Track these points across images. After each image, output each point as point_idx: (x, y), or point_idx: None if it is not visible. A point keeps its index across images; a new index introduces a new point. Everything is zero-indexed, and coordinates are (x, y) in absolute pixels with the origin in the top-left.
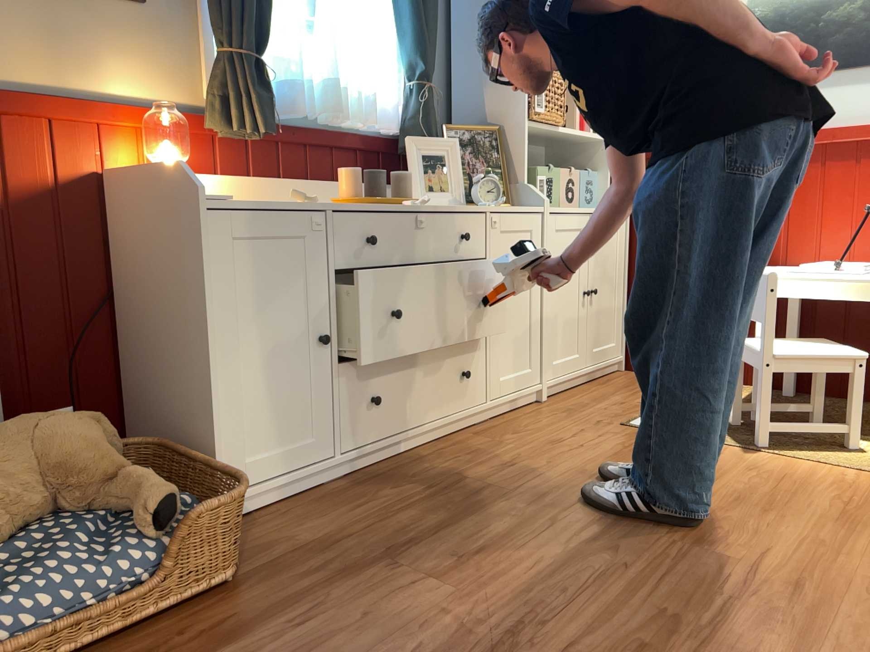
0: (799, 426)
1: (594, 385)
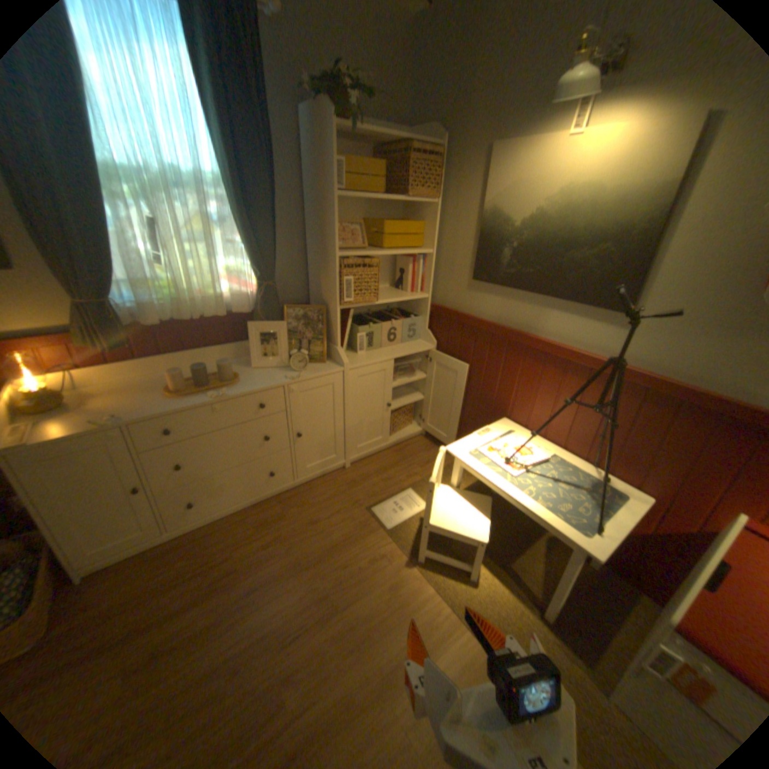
0: (443, 561)
1: (392, 452)
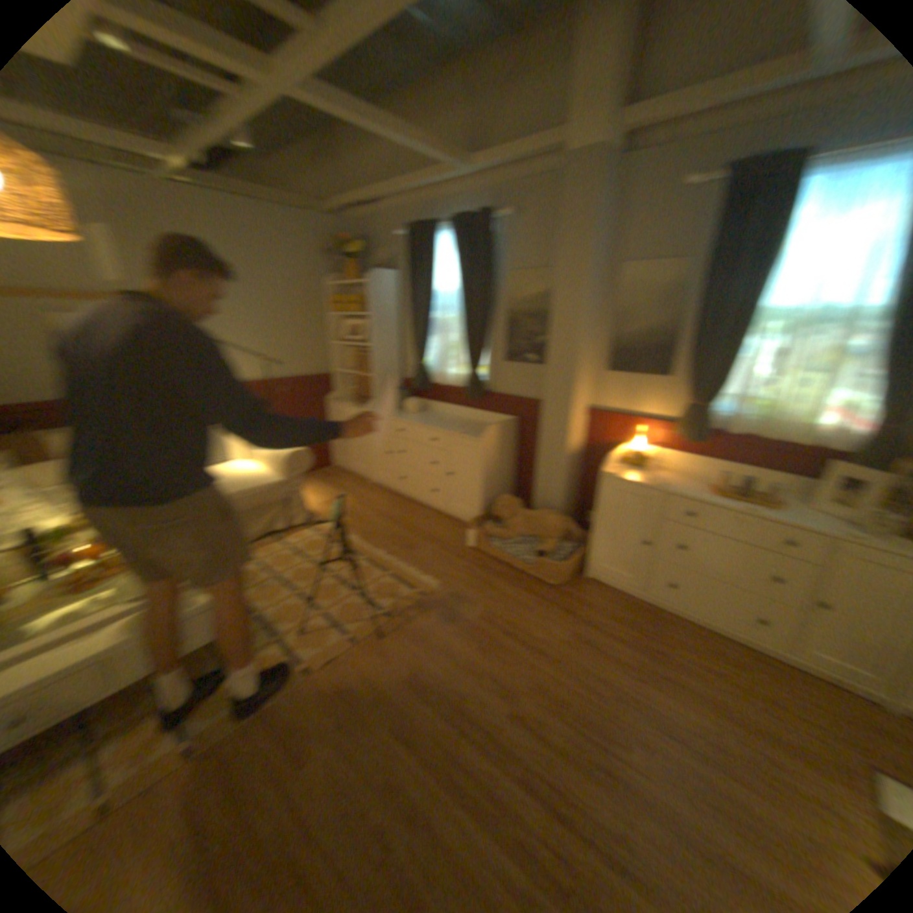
0: None
1: None
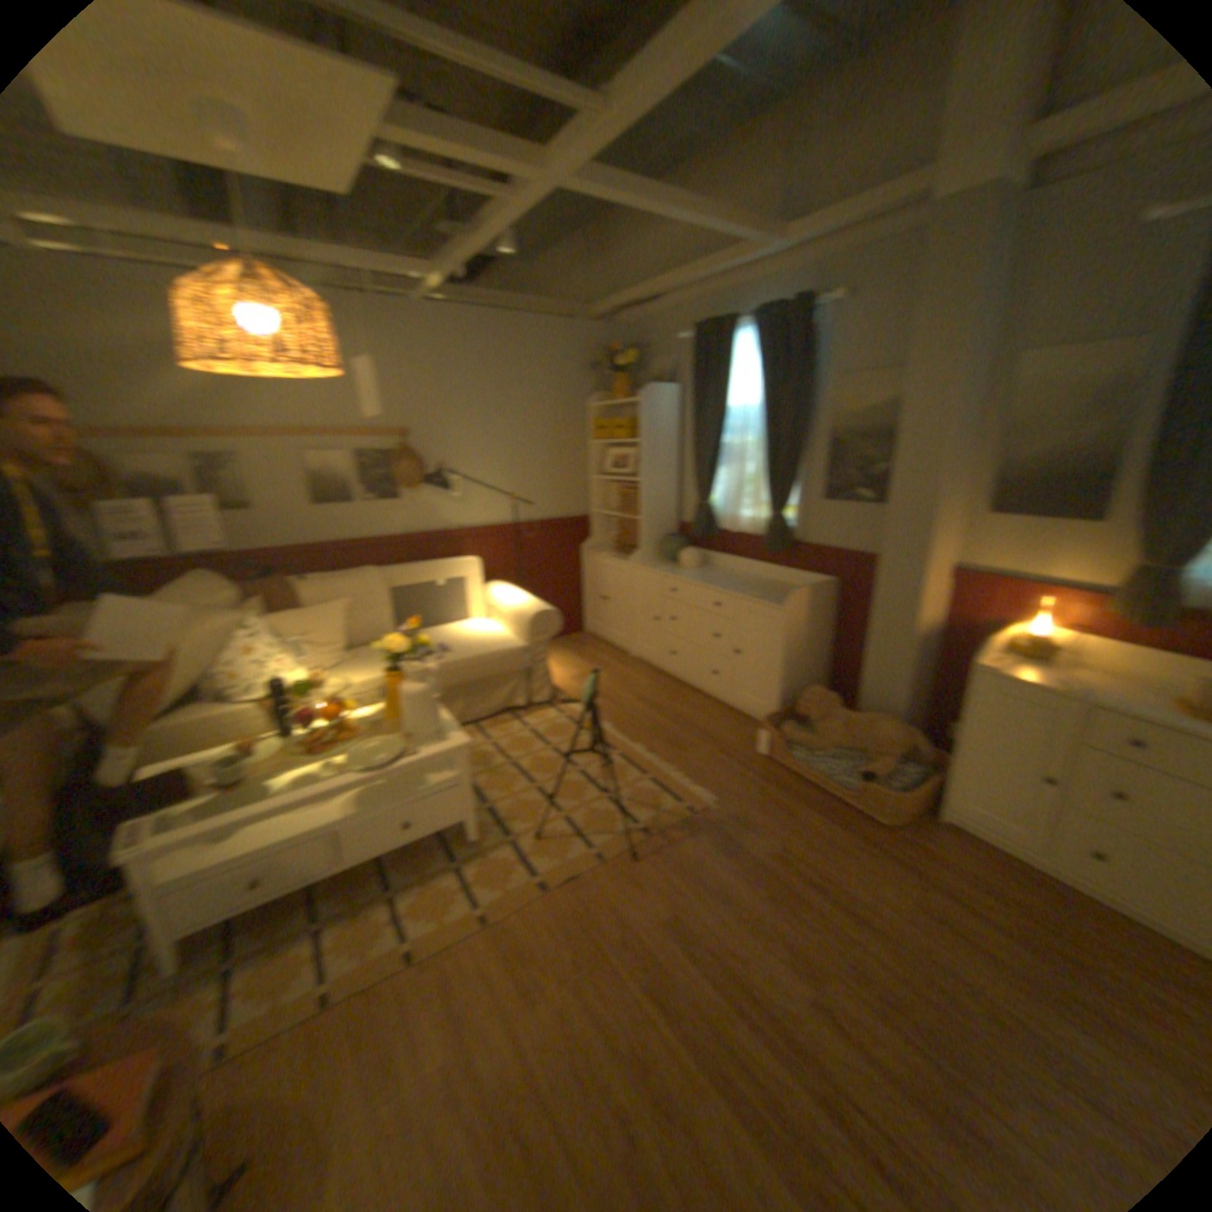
0: None
1: None
